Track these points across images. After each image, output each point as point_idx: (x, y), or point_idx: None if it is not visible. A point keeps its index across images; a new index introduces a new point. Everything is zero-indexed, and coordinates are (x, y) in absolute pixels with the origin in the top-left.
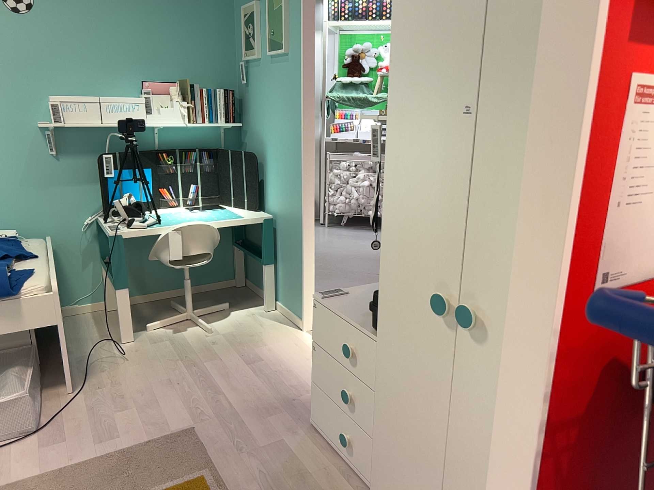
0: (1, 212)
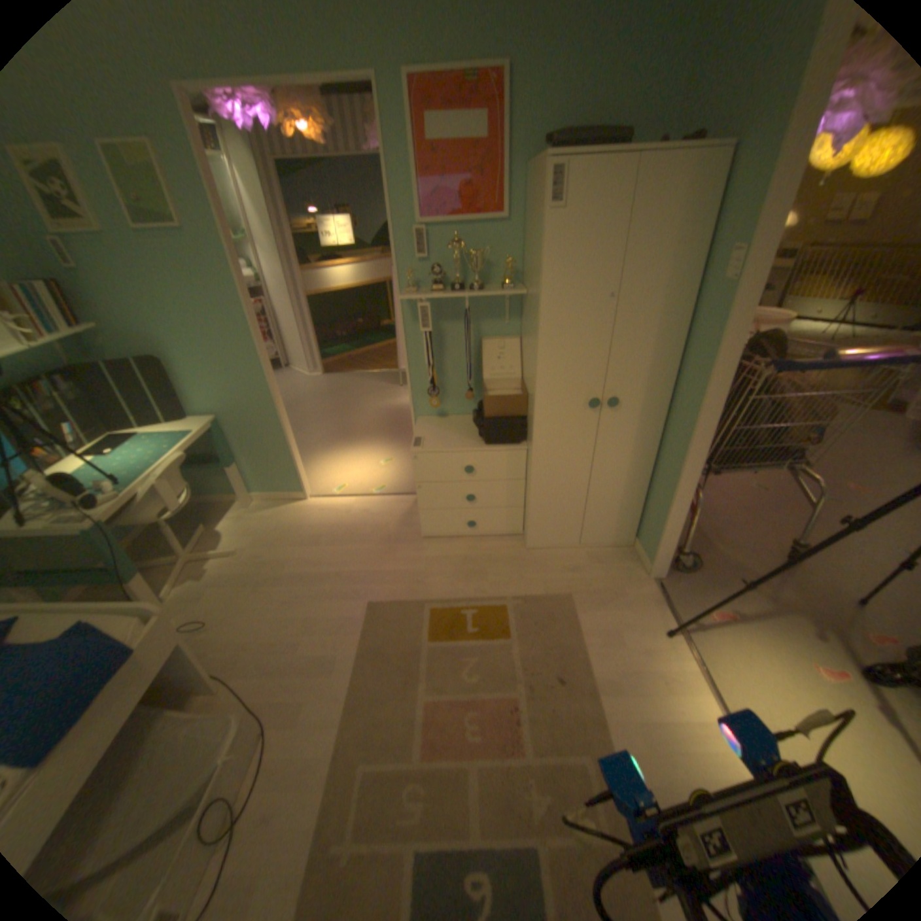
0: None
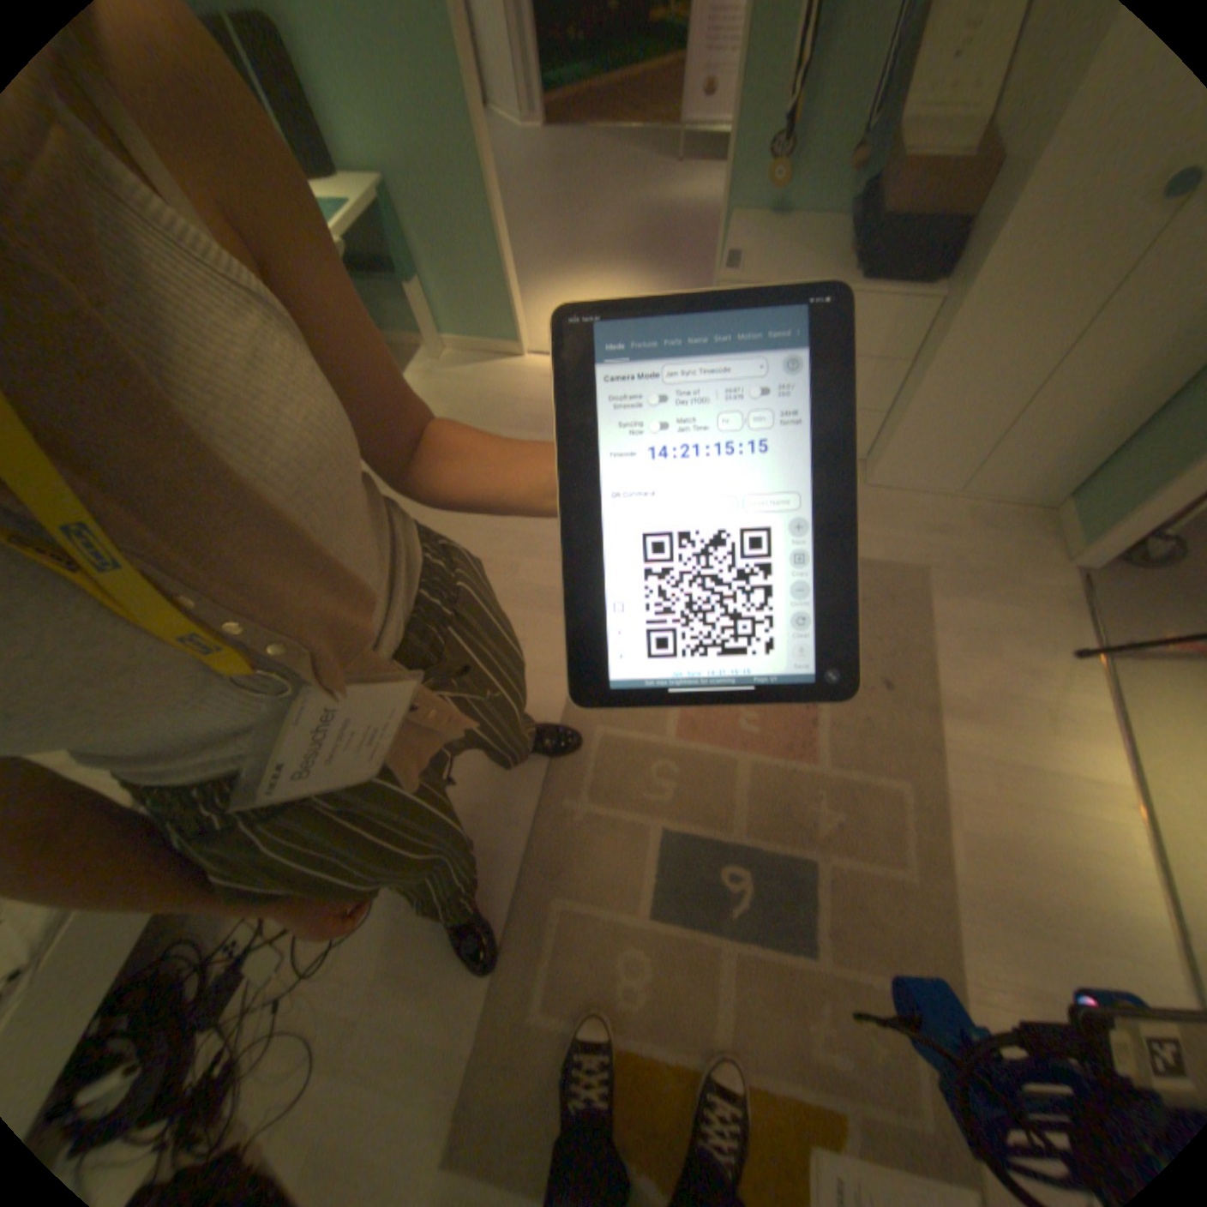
0: None
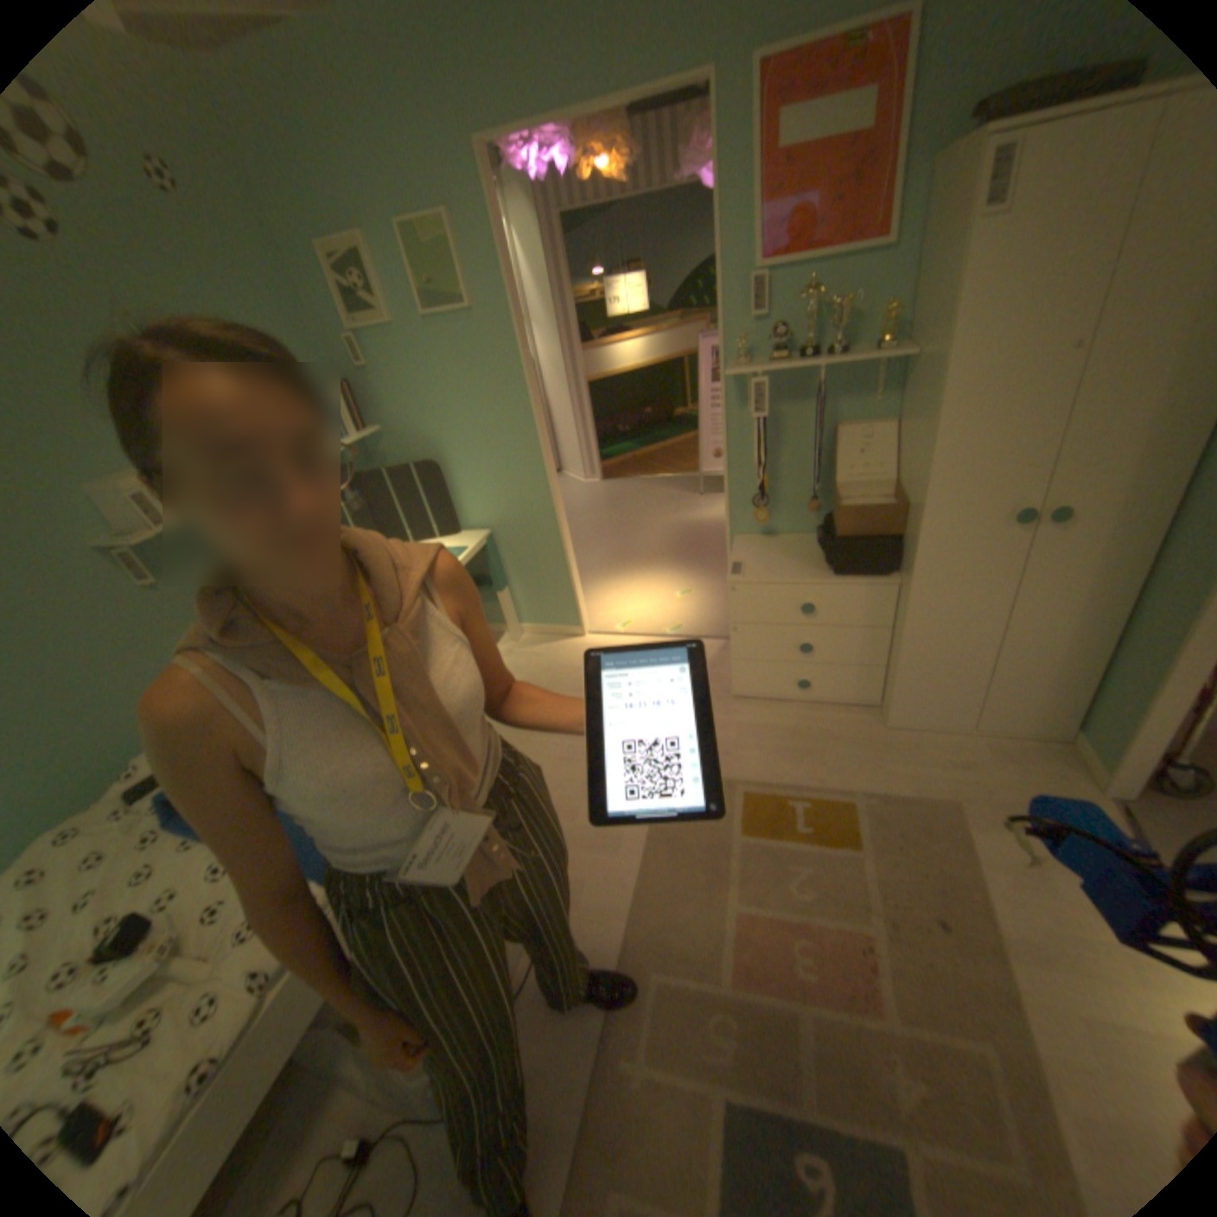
0: (113, 724)
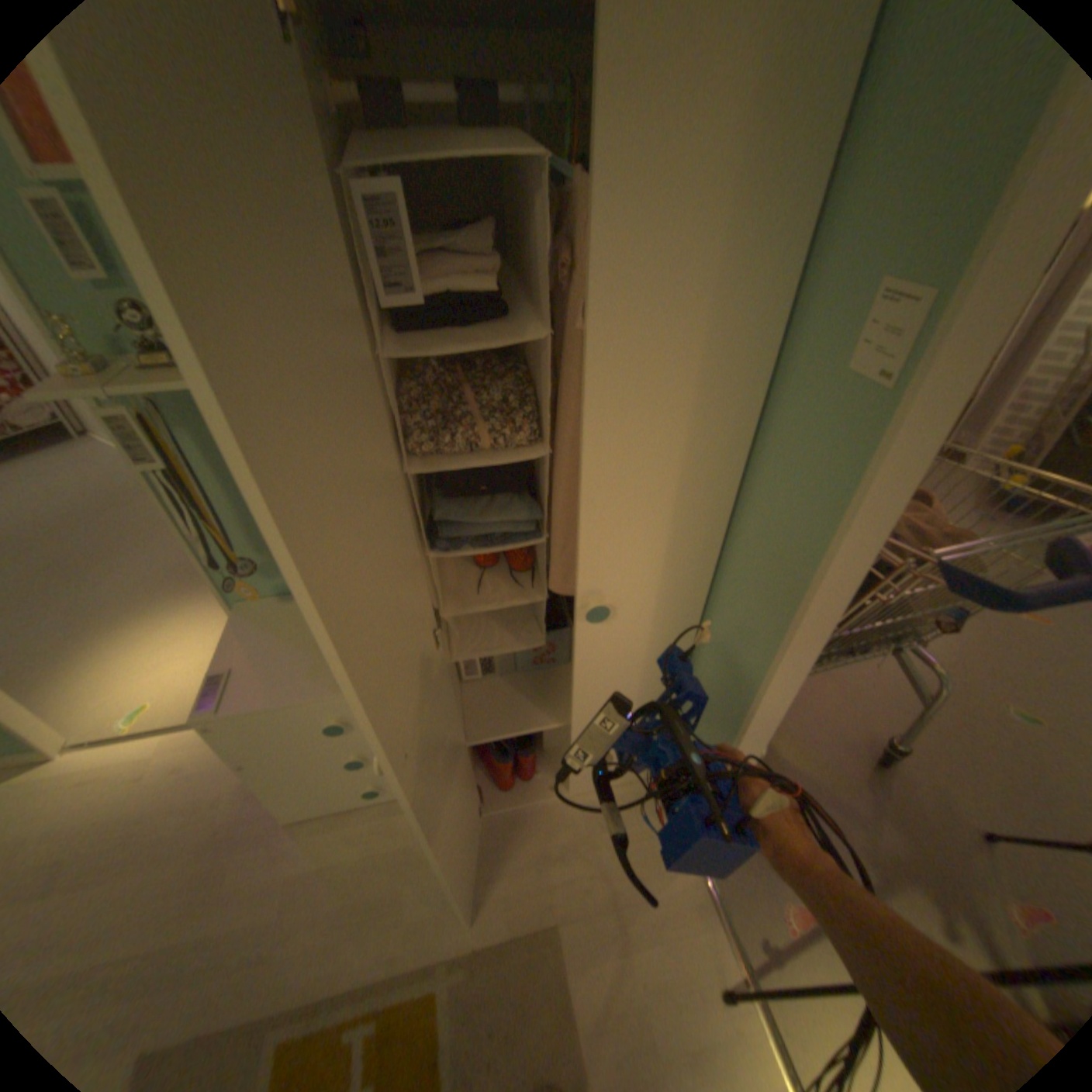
0: None
